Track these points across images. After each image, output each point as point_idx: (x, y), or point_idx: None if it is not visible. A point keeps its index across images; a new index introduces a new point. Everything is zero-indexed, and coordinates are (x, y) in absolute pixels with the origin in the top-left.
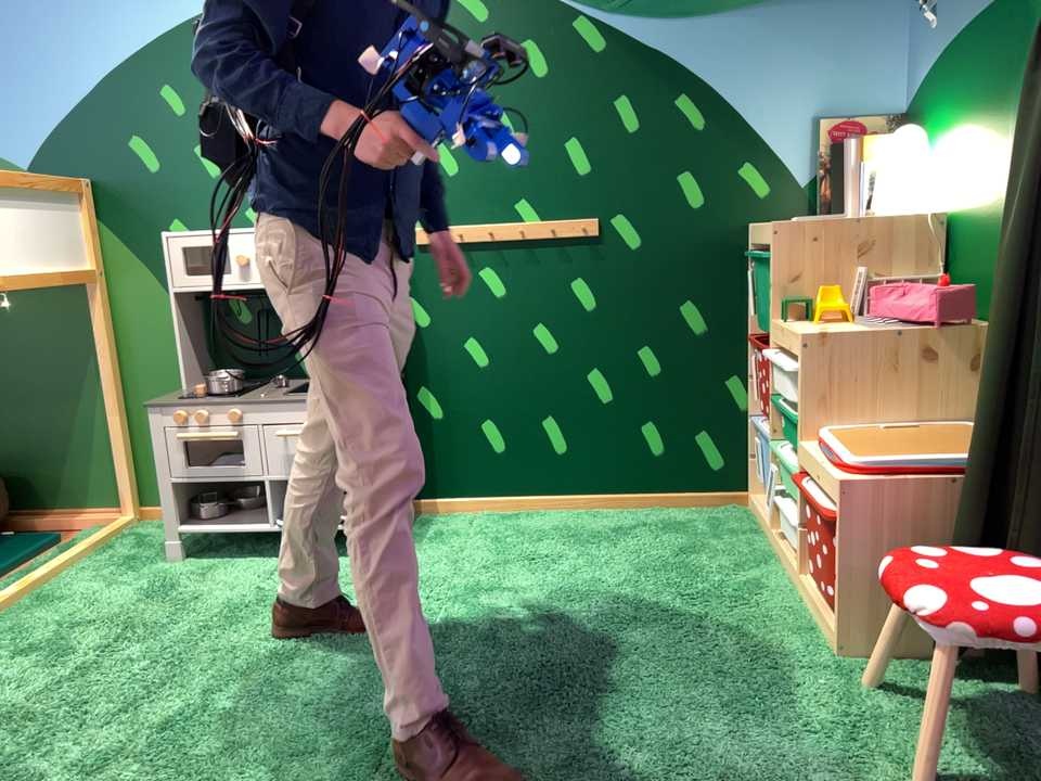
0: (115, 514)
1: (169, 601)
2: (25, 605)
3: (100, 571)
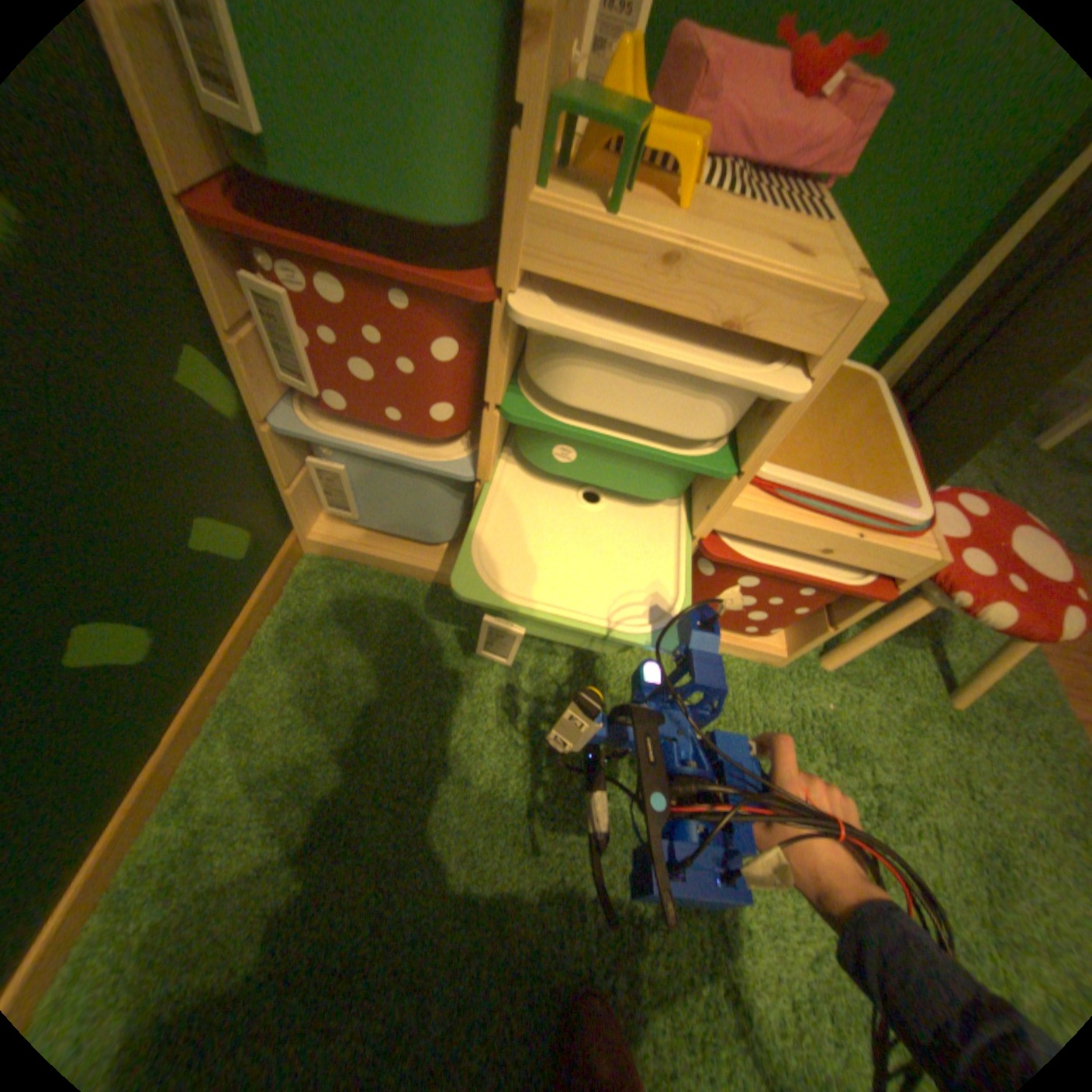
0: None
1: None
2: None
3: None
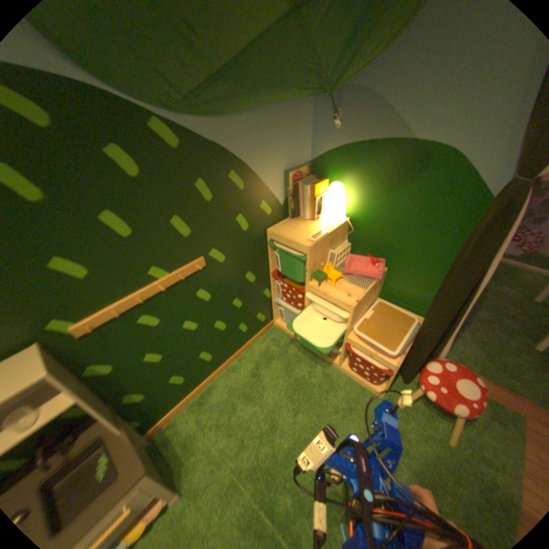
0: None
1: None
2: None
3: None
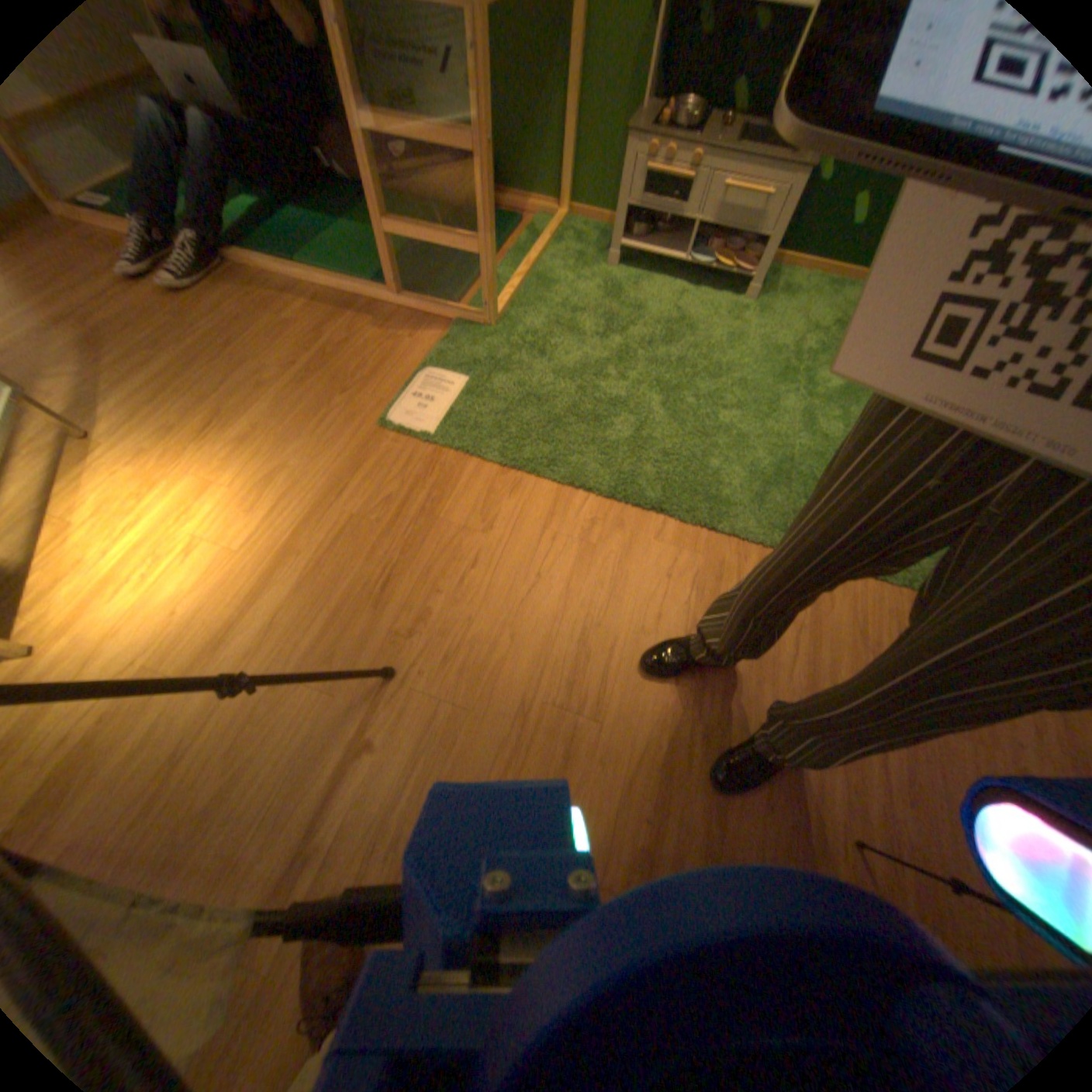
0: (555, 204)
1: (624, 301)
2: (535, 281)
3: (567, 260)
